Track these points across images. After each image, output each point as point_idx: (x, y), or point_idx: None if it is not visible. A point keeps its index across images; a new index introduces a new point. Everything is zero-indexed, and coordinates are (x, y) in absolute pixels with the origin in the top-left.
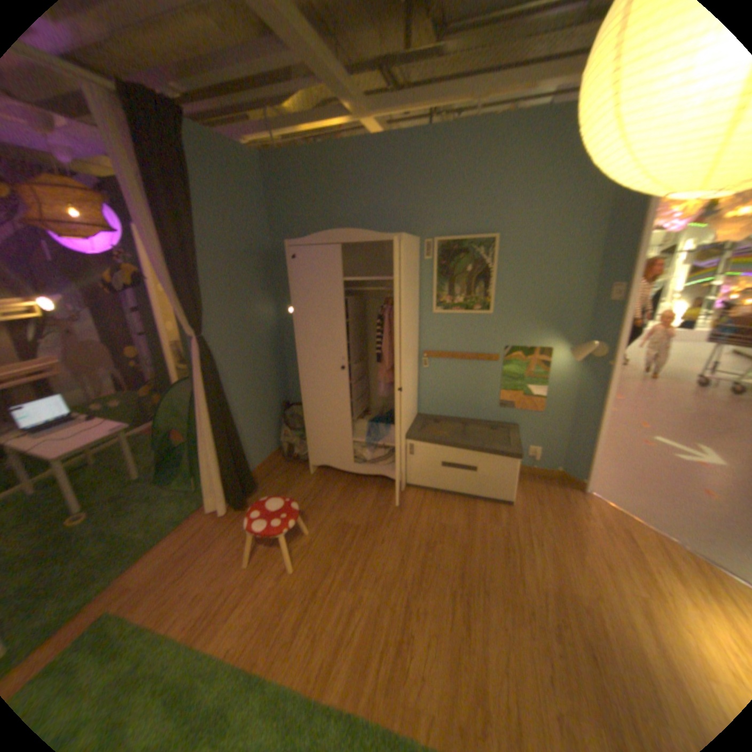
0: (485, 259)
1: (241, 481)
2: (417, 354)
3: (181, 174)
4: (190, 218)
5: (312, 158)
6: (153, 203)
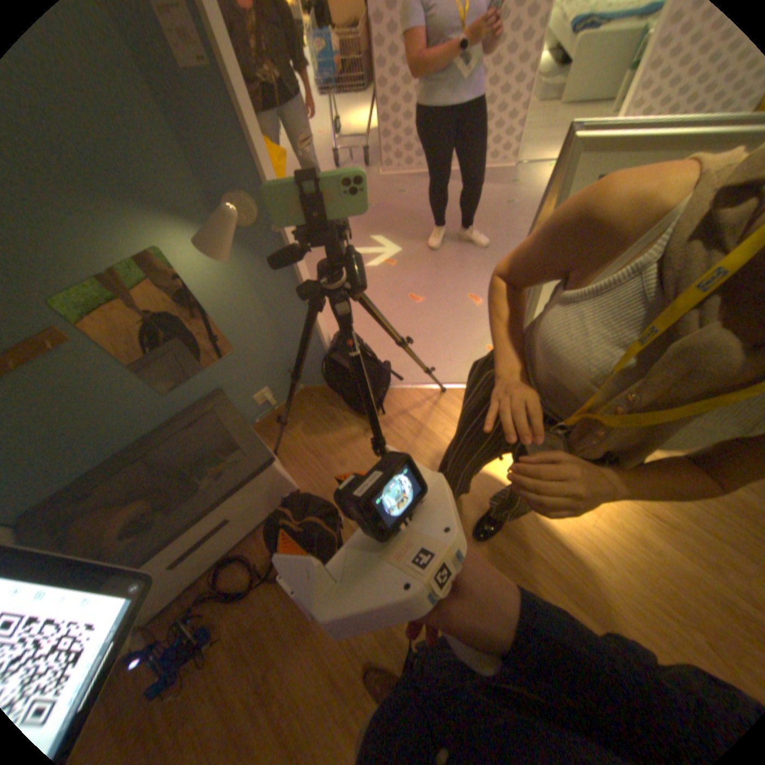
0: None
1: None
2: None
3: None
4: None
5: None
6: None
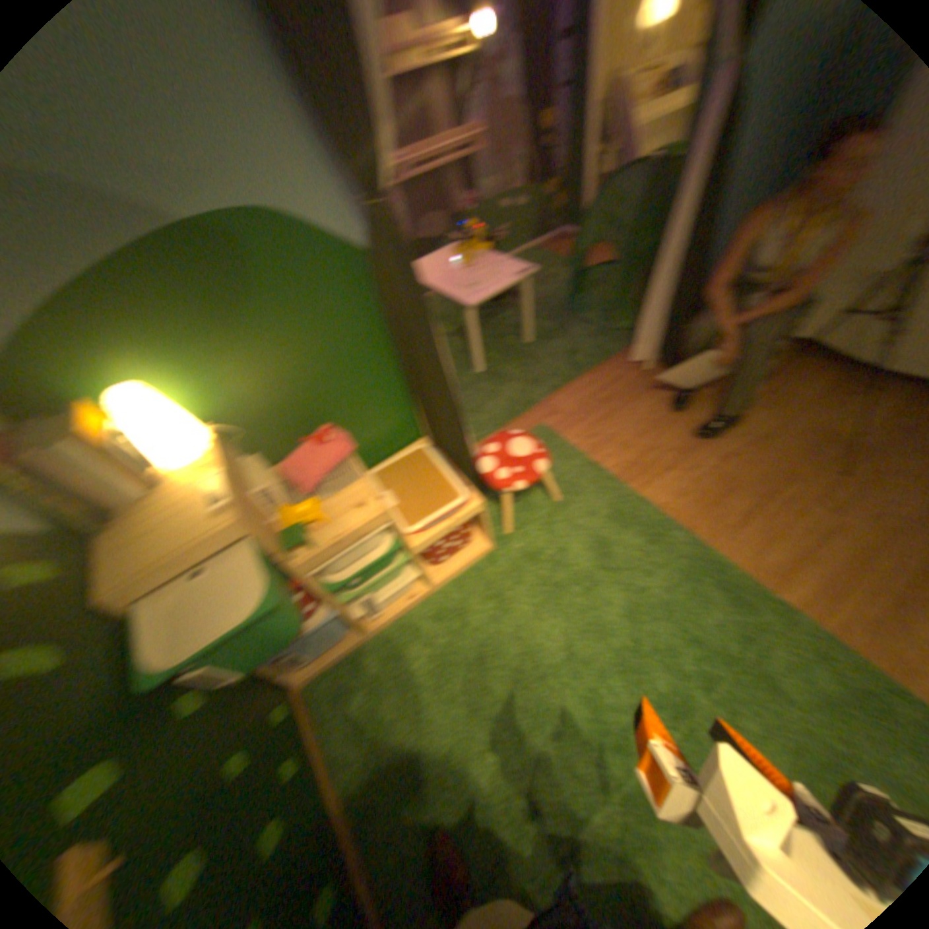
0: None
1: (686, 333)
2: None
3: None
4: None
5: None
6: None
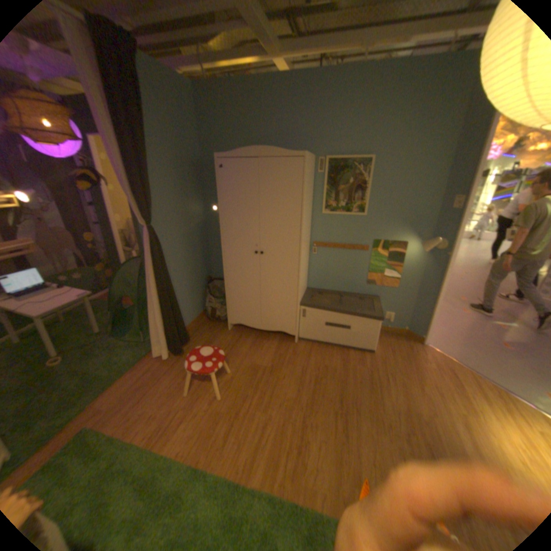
0: (363, 173)
1: (179, 334)
2: (309, 244)
3: (134, 95)
4: (140, 132)
5: (233, 88)
6: (113, 118)
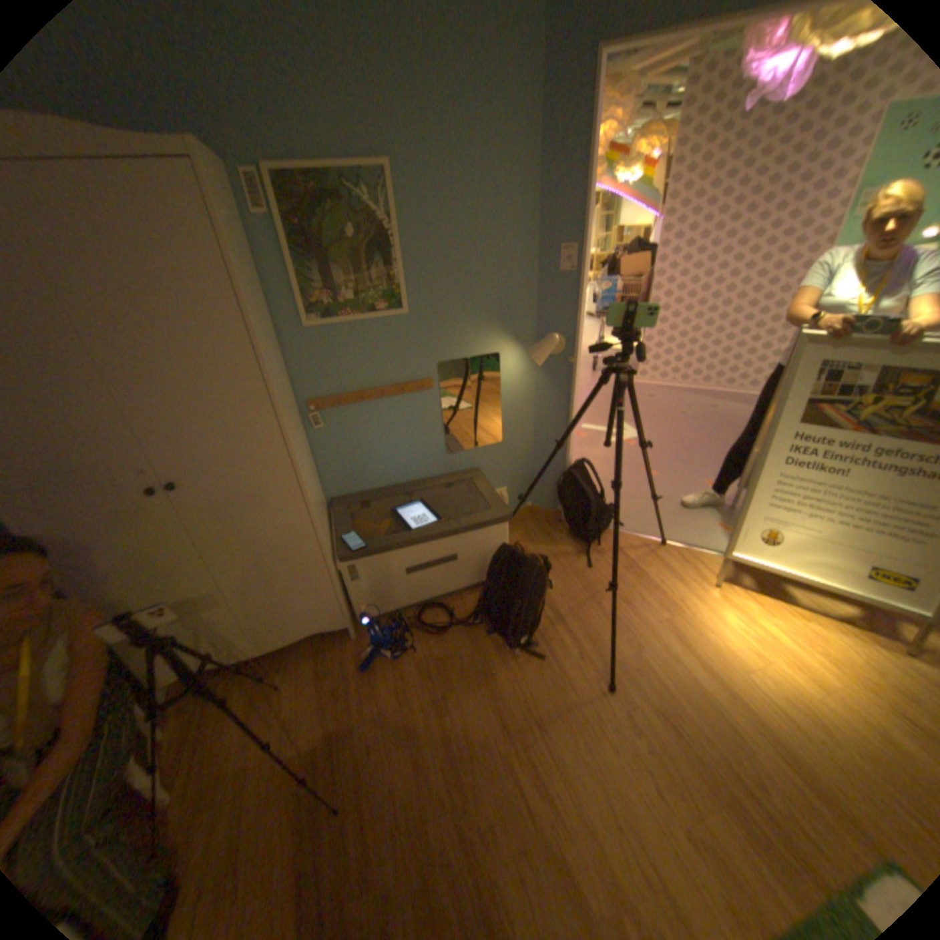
0: (375, 213)
1: None
2: (298, 410)
3: None
4: None
5: None
6: None
